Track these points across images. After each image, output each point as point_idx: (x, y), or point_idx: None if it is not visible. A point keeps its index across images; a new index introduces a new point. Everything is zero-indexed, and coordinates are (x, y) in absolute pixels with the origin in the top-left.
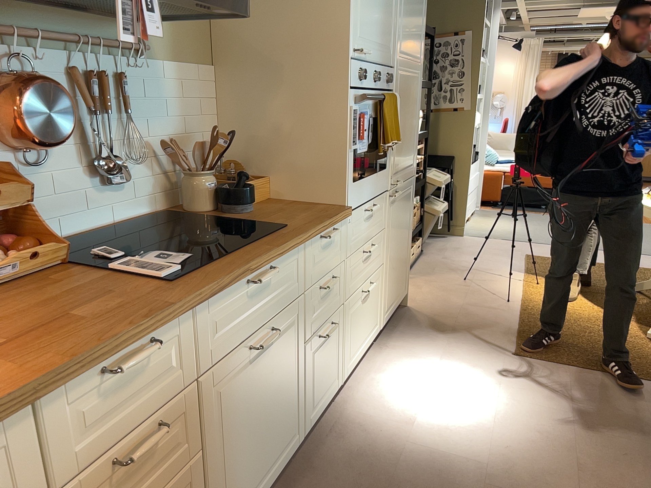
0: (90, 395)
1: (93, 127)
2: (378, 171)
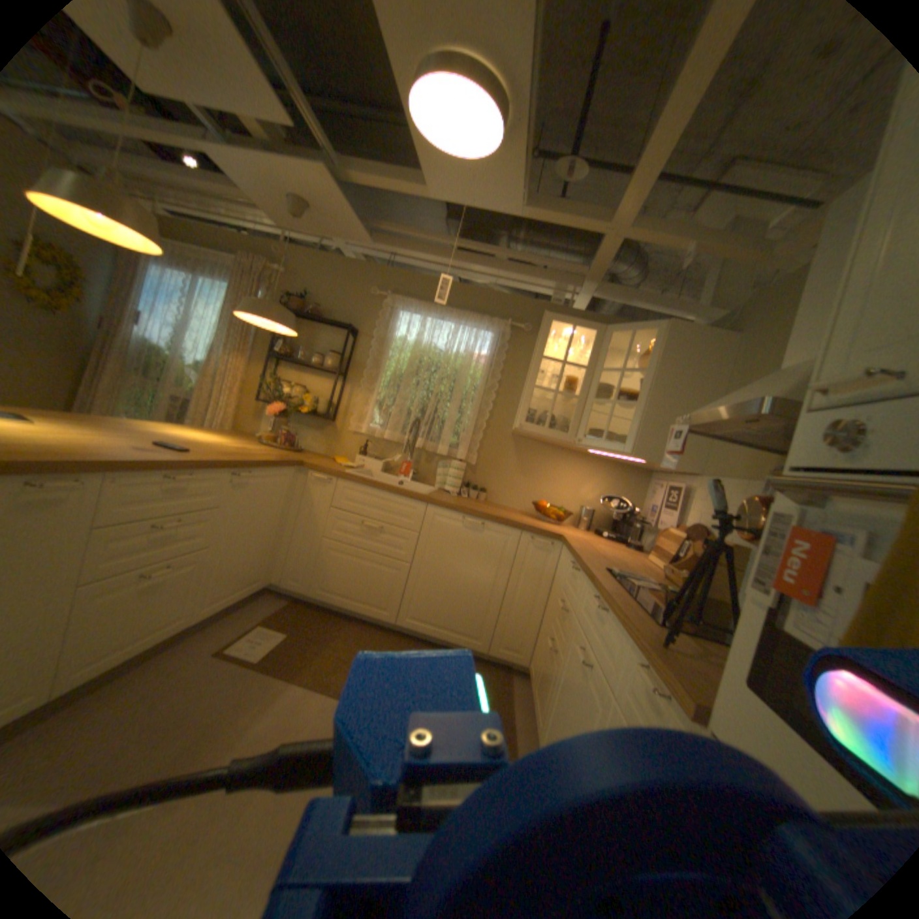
0: (572, 570)
1: None
2: None
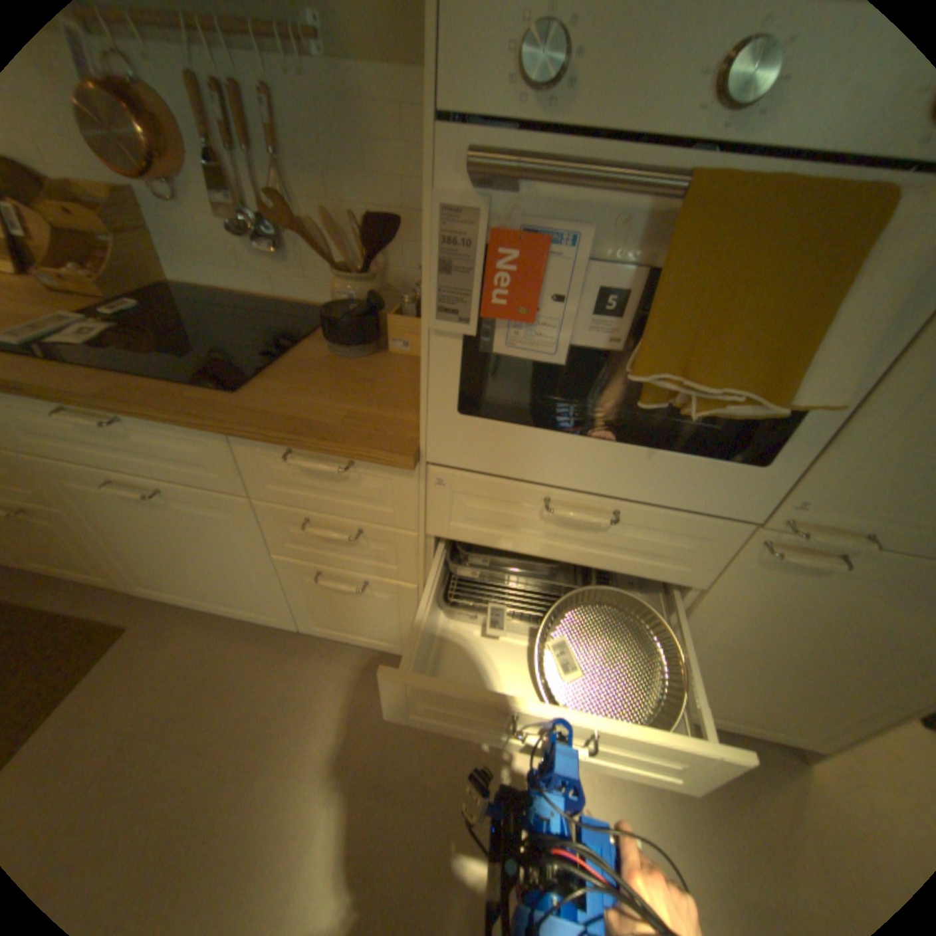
0: None
1: (202, 162)
2: (699, 452)
